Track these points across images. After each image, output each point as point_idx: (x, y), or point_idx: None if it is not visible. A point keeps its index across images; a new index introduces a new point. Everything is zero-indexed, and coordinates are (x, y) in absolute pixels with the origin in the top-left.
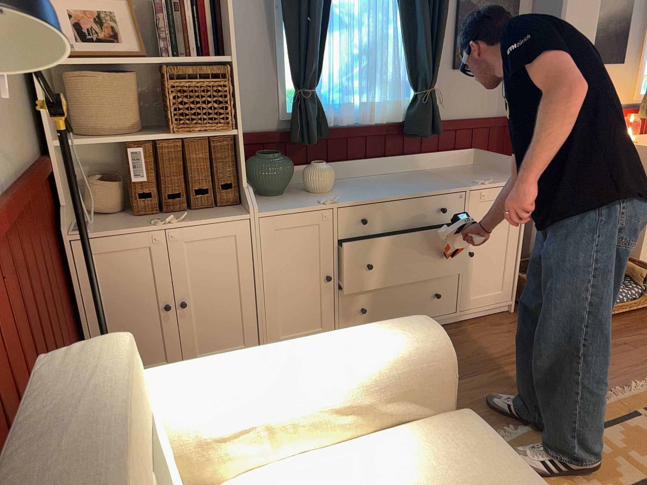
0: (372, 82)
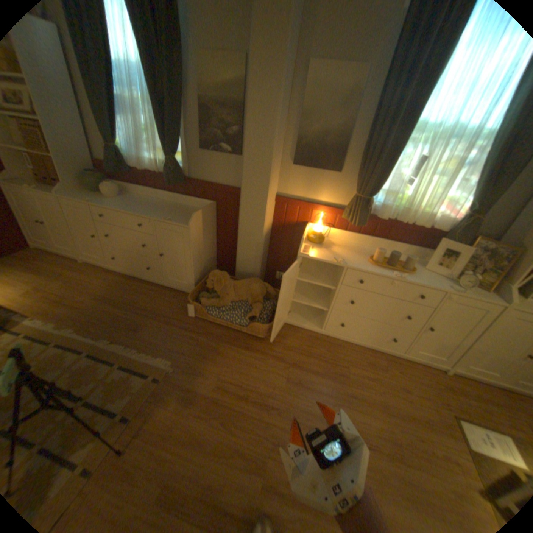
0: (137, 146)
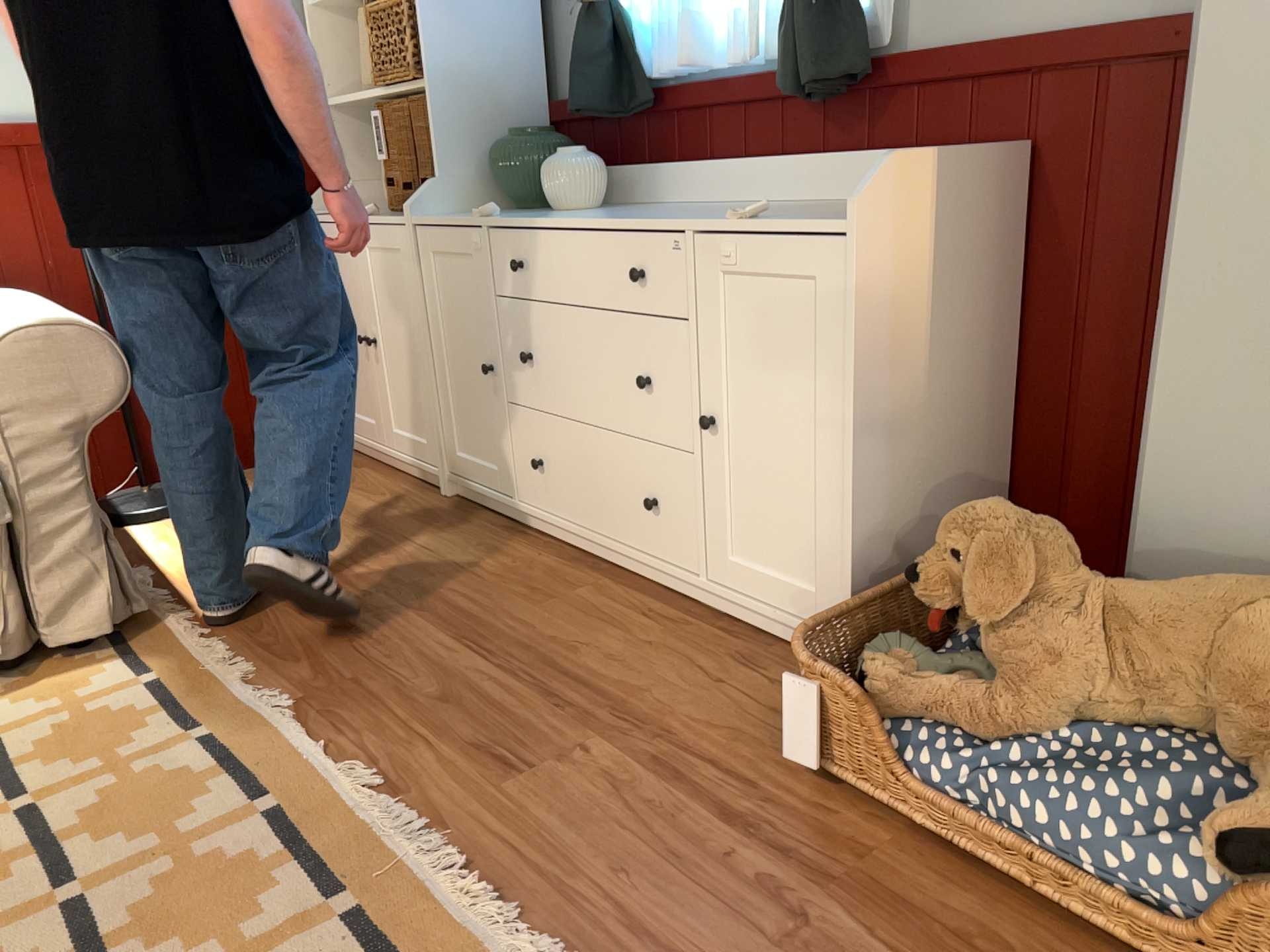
0: None
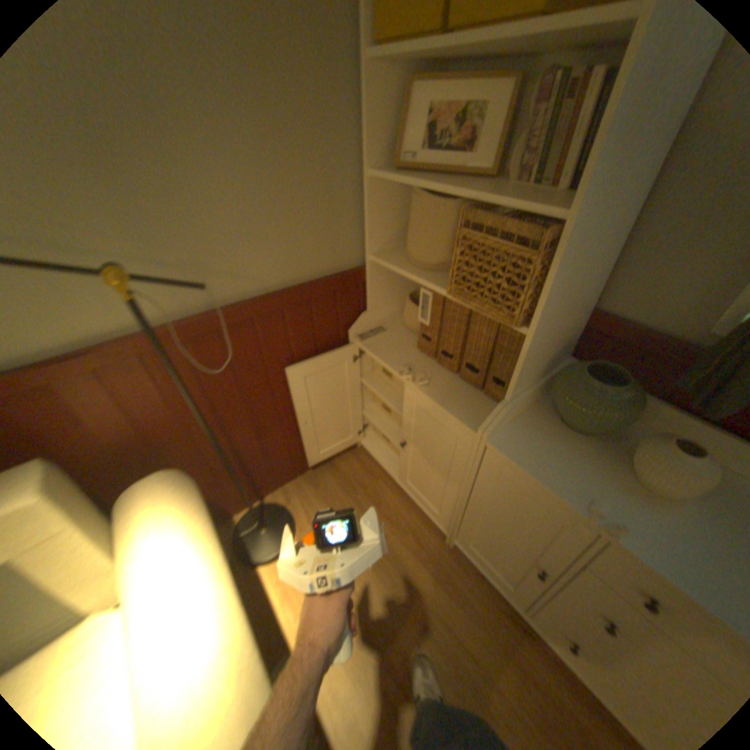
0: None
